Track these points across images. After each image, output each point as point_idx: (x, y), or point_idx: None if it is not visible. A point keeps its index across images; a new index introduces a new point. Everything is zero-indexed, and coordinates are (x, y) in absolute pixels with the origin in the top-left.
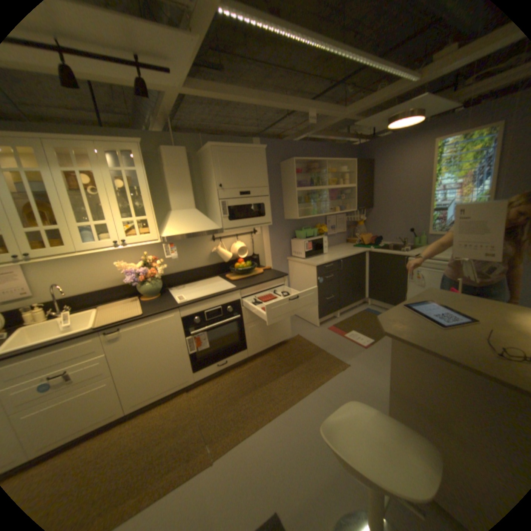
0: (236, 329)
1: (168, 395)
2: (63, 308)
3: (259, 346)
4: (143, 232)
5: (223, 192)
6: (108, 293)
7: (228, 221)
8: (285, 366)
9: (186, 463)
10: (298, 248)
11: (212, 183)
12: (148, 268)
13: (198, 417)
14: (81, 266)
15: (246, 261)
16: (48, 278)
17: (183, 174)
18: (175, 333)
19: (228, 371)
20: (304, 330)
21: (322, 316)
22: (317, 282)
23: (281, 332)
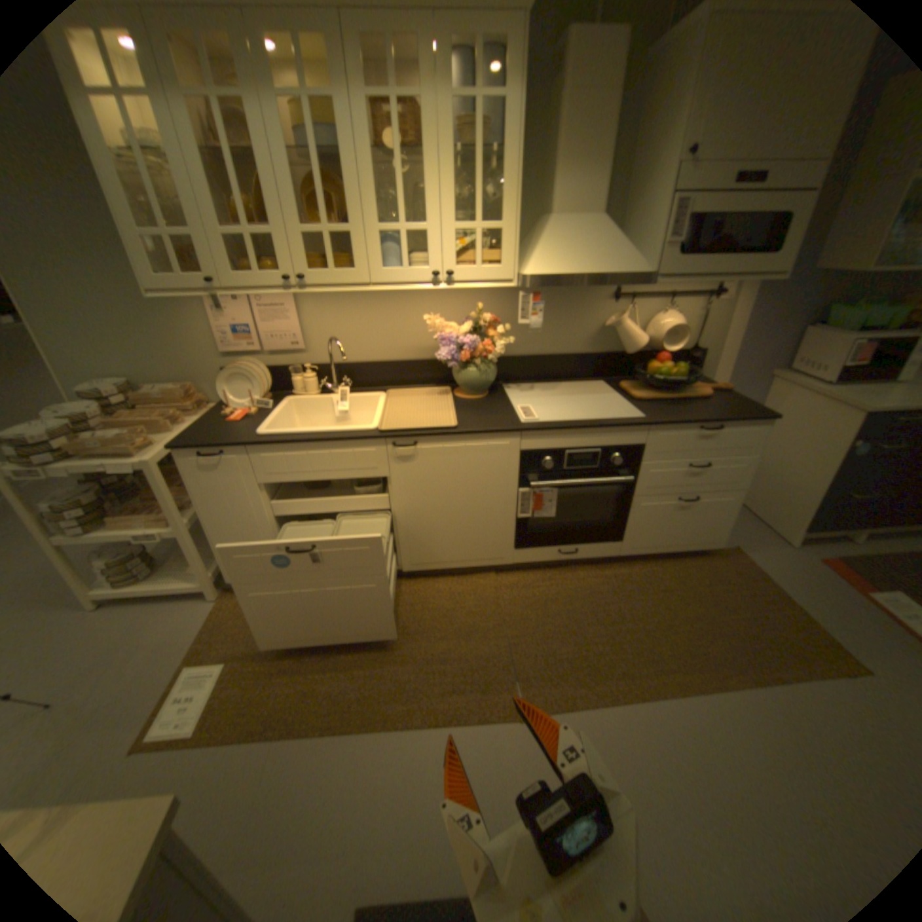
0: (613, 499)
1: (468, 567)
2: (342, 380)
3: (648, 544)
4: (487, 259)
5: (695, 169)
6: (406, 369)
7: (676, 256)
8: (697, 605)
9: (483, 697)
10: (826, 351)
11: (672, 140)
12: (479, 339)
13: (511, 627)
14: (374, 313)
15: (677, 361)
16: (327, 325)
17: (604, 114)
18: (504, 475)
19: (574, 567)
20: (756, 542)
21: (821, 529)
22: (851, 451)
23: (707, 533)
